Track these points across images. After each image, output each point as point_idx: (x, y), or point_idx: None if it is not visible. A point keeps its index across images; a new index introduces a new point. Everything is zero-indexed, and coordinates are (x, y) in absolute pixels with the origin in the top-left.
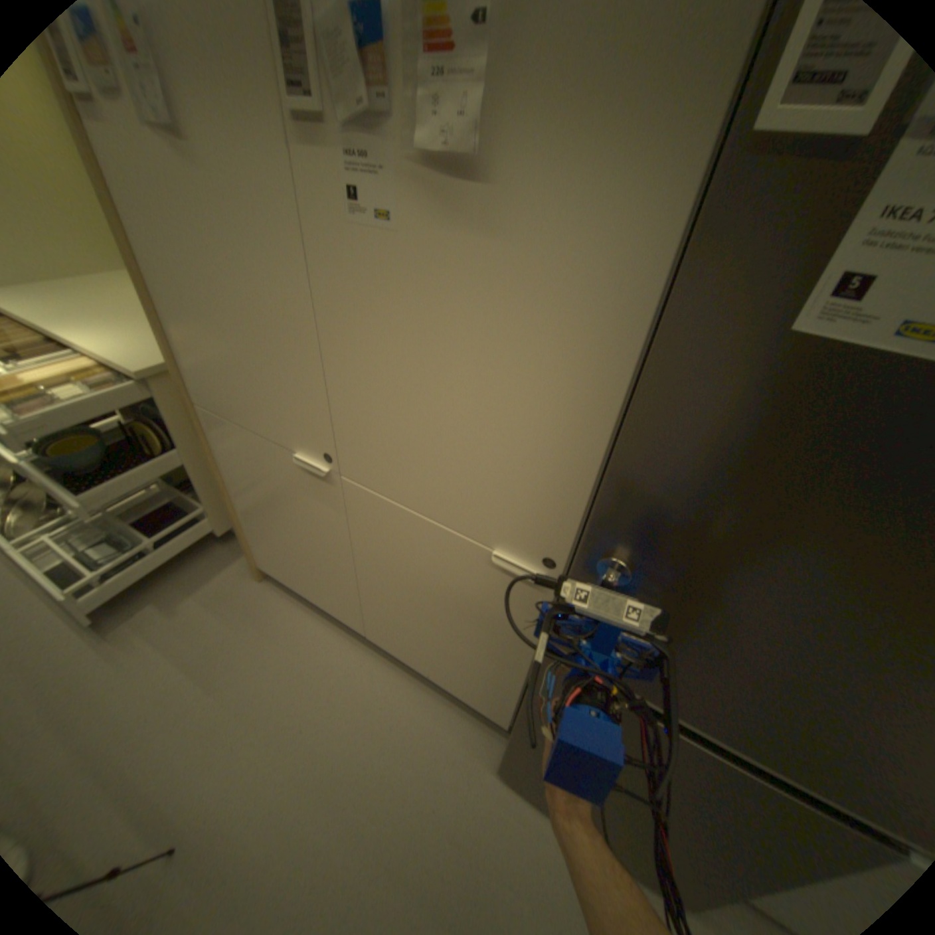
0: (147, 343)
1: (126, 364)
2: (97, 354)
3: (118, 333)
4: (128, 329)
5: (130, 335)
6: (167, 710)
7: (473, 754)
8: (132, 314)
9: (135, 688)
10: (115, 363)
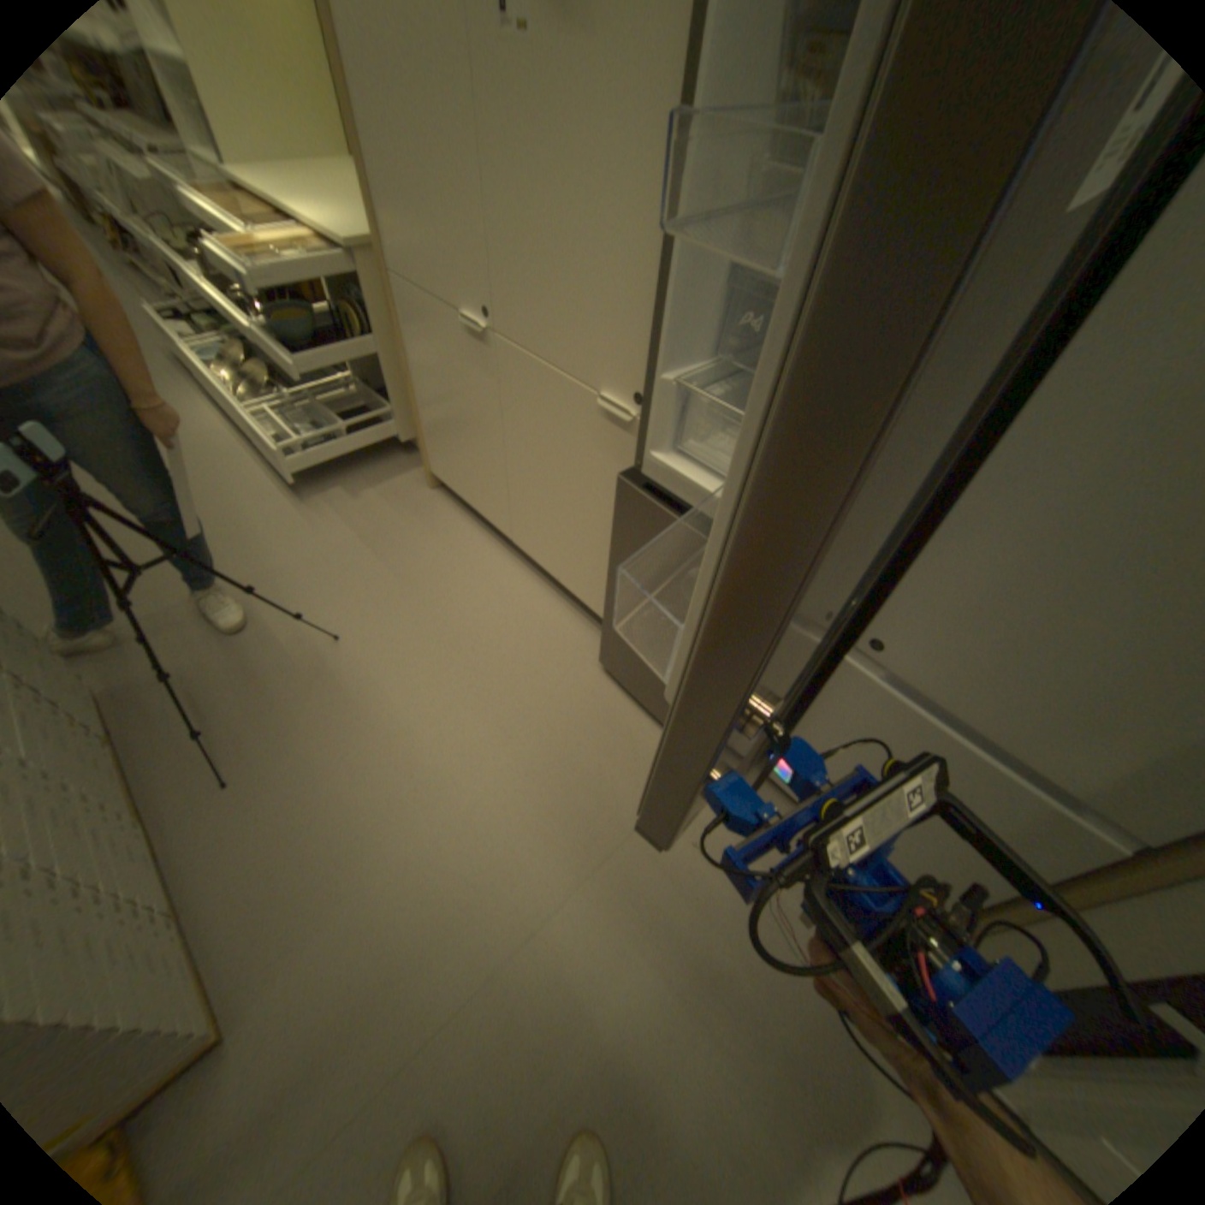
0: (356, 219)
1: (338, 234)
2: (315, 224)
3: (333, 210)
4: (342, 207)
5: (344, 212)
6: (344, 559)
7: (585, 649)
8: (347, 196)
9: (323, 540)
10: (329, 232)
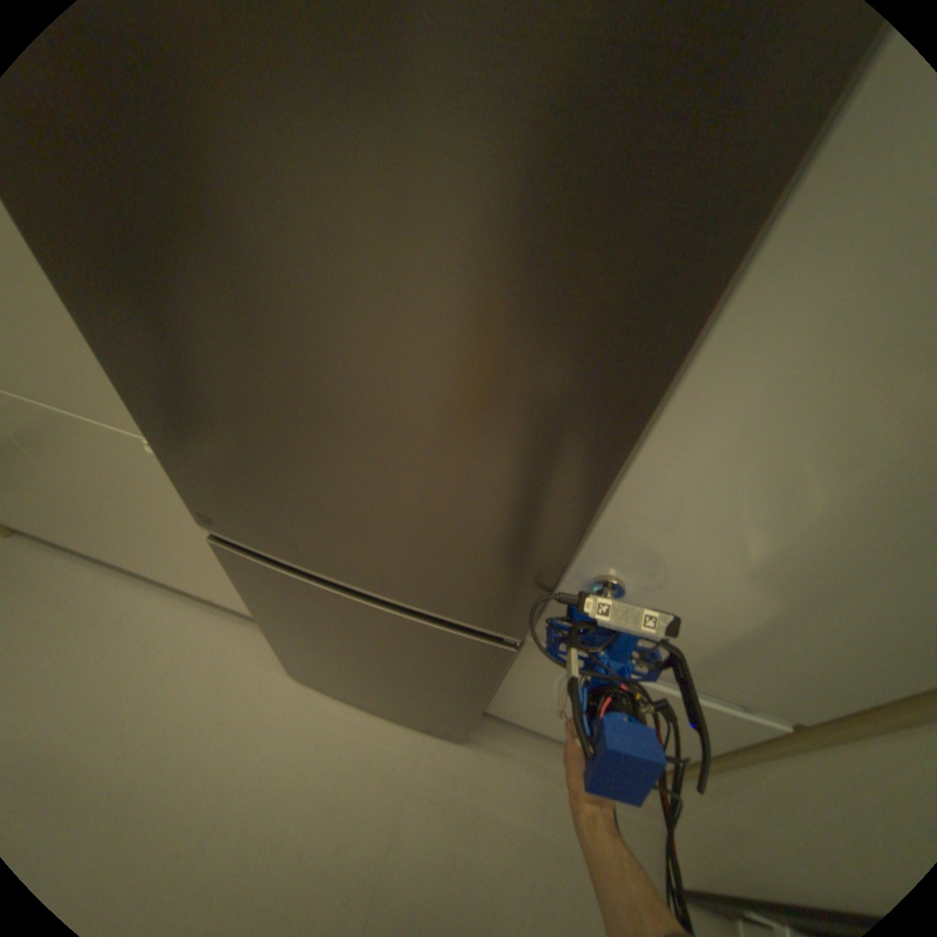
0: None
1: None
2: None
3: None
4: None
5: None
6: None
7: (267, 662)
8: None
9: None
10: None
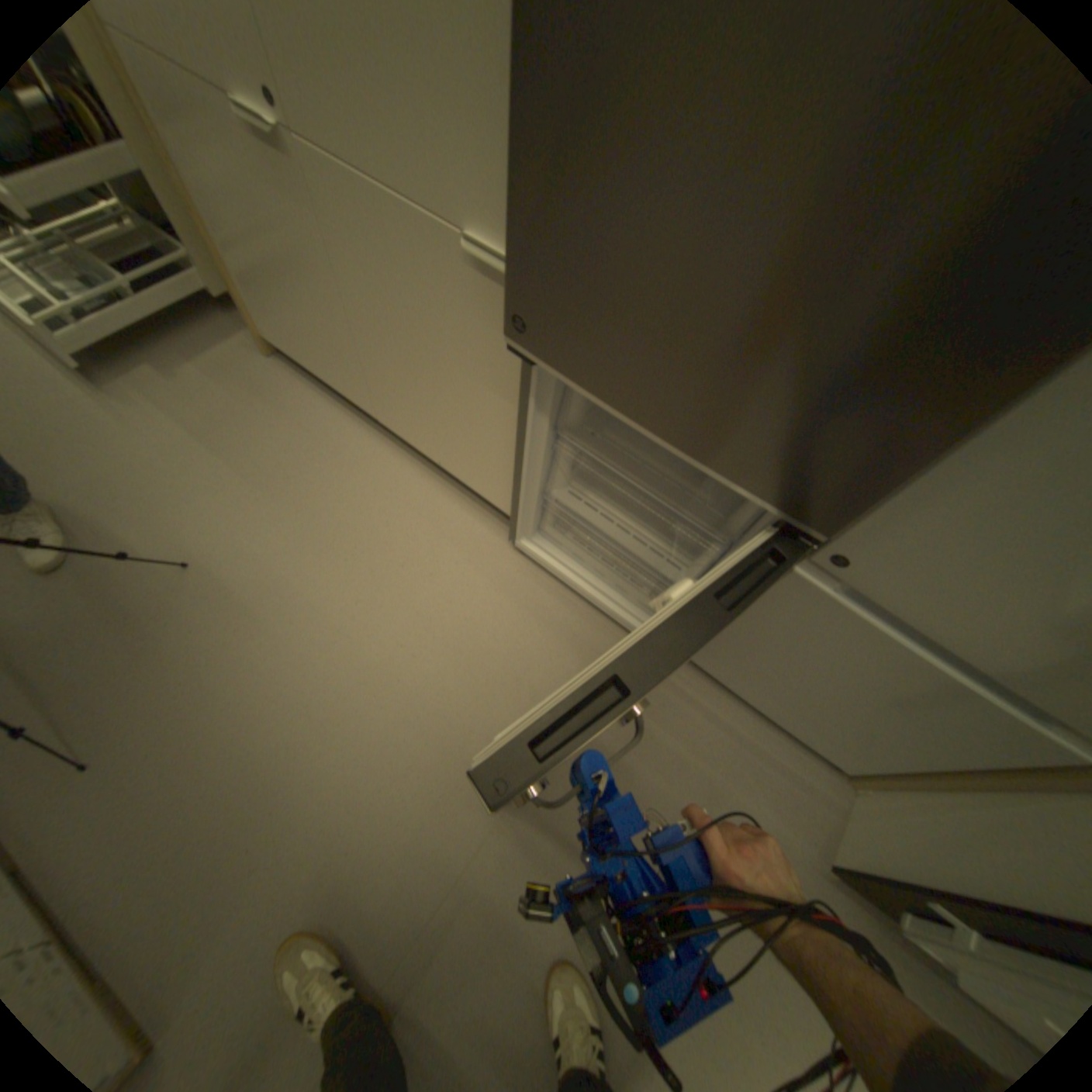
0: None
1: None
2: None
3: None
4: None
5: None
6: (173, 462)
7: (480, 540)
8: None
9: (140, 439)
10: None
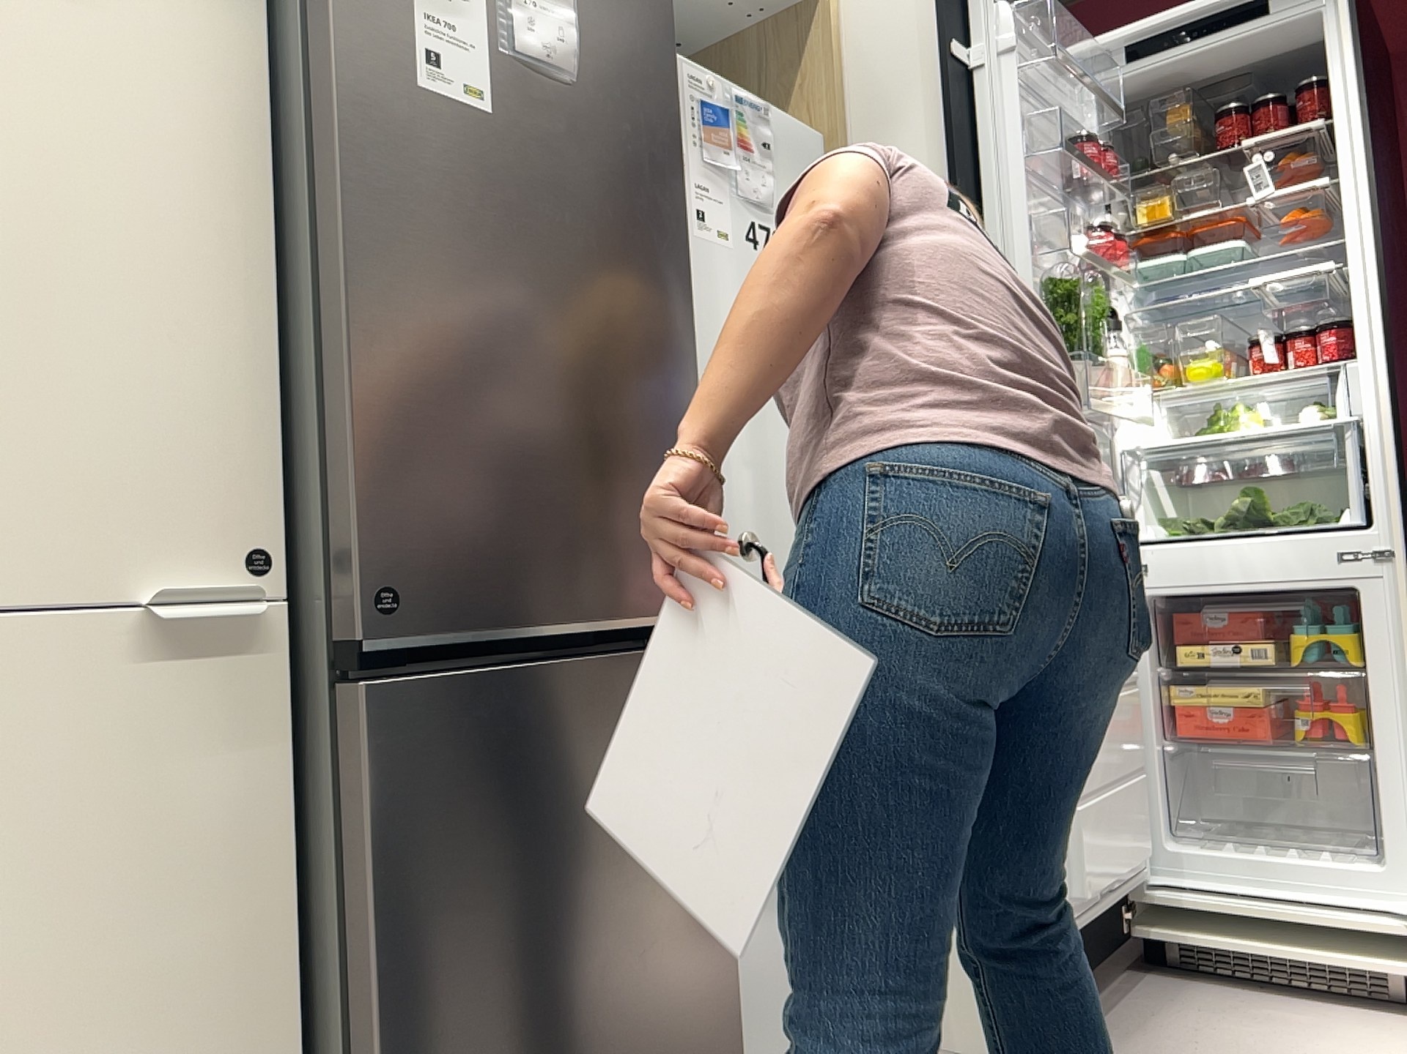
0: None
1: None
2: None
3: None
4: None
5: None
6: None
7: None
8: None
9: None
10: None
